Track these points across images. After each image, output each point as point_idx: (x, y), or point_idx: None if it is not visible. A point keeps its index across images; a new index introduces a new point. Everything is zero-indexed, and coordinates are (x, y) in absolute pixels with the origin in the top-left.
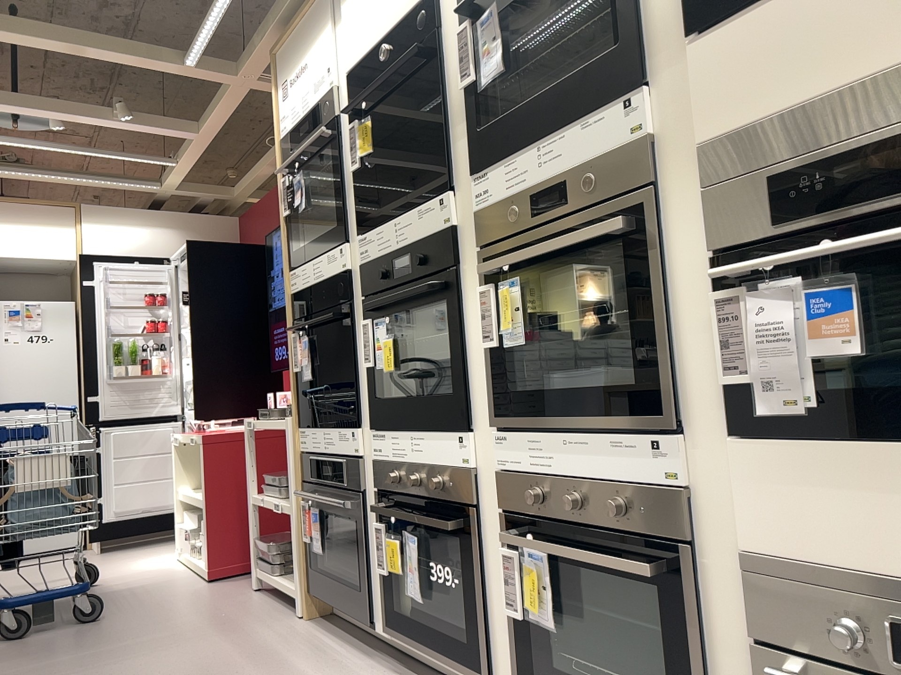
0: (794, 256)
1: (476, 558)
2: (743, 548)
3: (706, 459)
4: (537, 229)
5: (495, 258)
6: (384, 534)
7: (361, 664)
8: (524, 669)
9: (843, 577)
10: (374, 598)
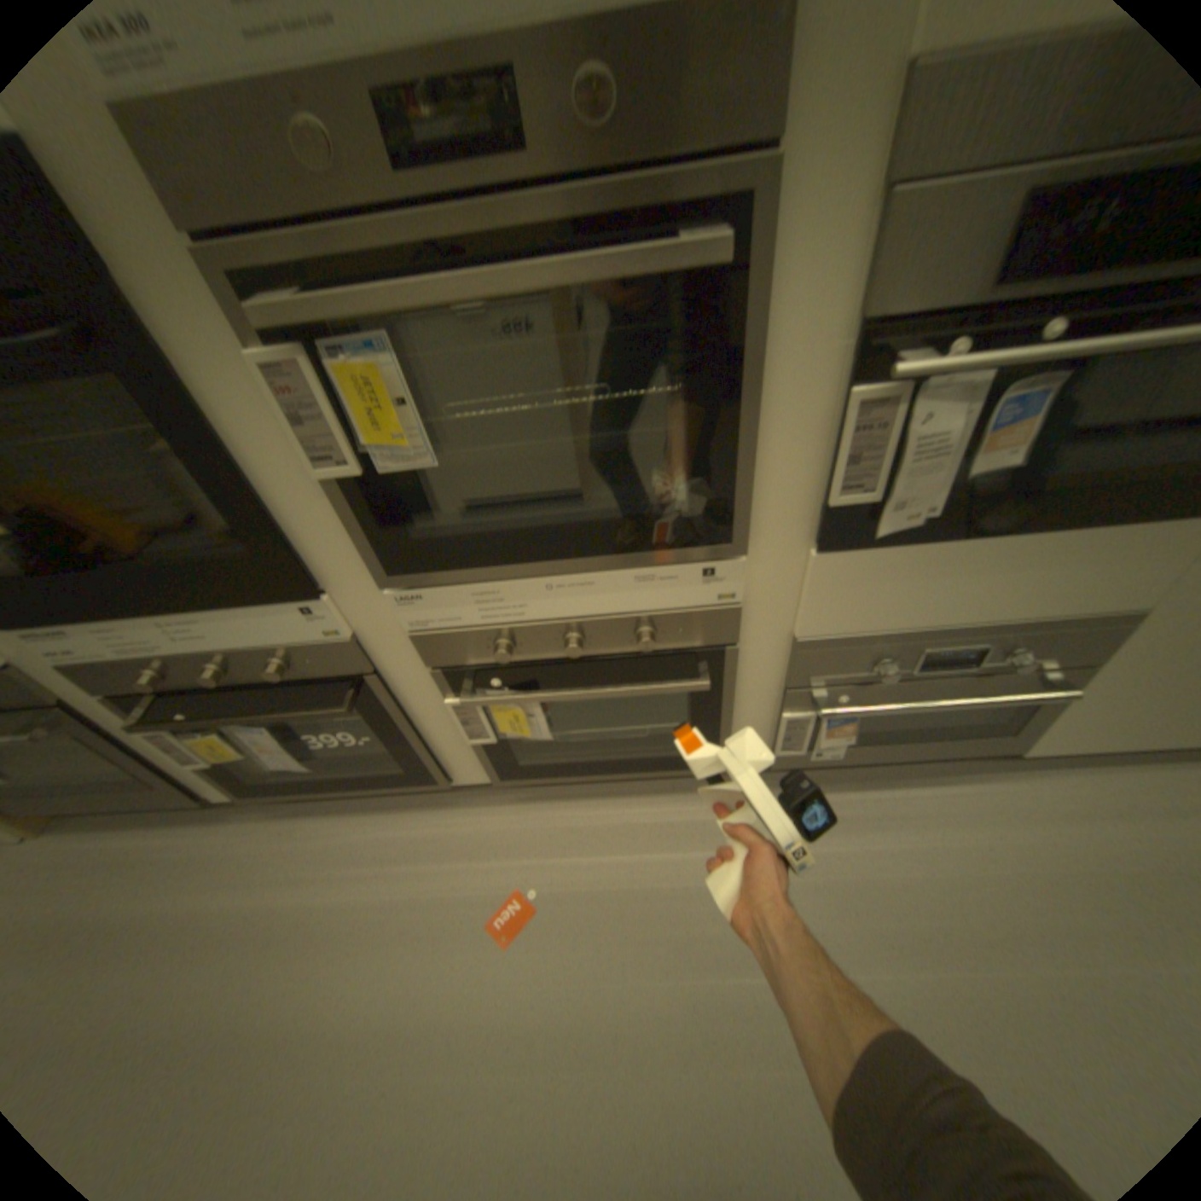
0: (1042, 353)
1: (394, 714)
2: (798, 635)
3: (765, 569)
4: (394, 195)
5: (273, 269)
6: (169, 733)
7: (219, 839)
8: (498, 764)
9: (893, 636)
10: (186, 782)
